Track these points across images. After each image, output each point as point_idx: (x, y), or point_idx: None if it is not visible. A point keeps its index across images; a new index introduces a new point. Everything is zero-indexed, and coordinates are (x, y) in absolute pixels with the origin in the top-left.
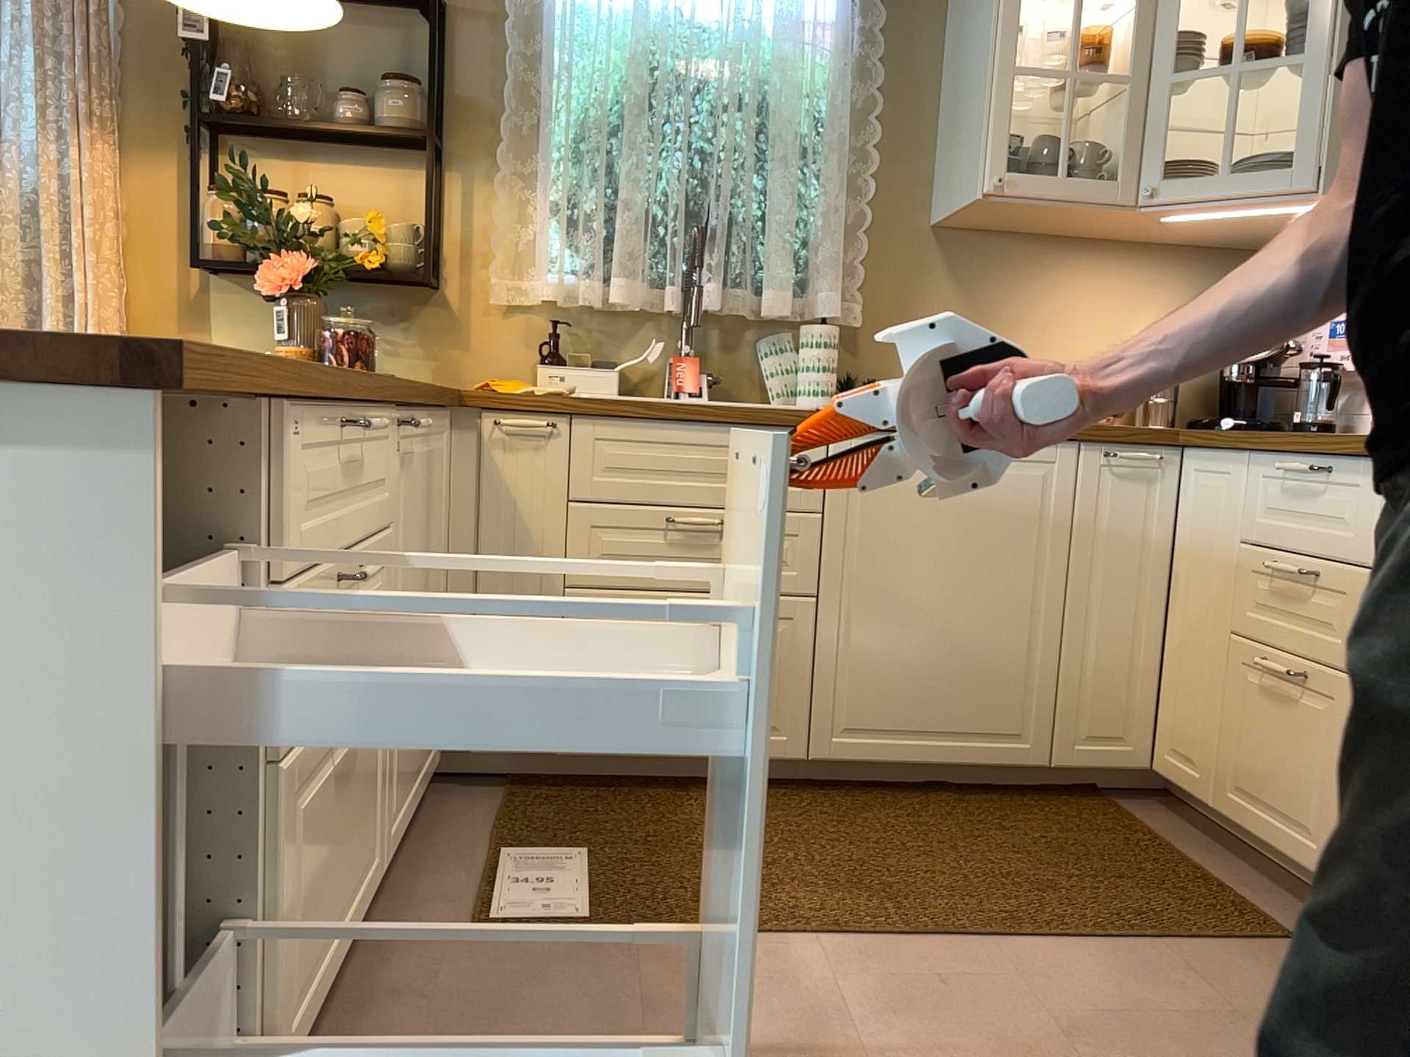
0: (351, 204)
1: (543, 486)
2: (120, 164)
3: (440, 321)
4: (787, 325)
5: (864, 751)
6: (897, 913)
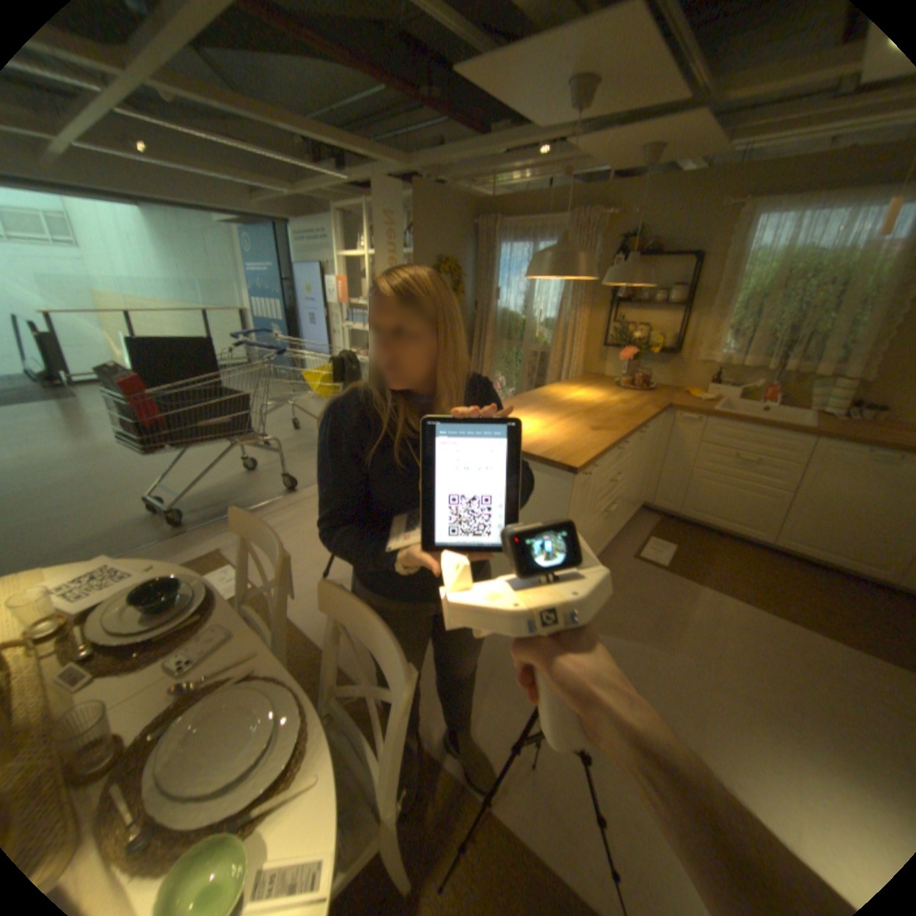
0: (653, 324)
1: (692, 436)
2: (587, 313)
3: (676, 363)
4: (831, 376)
5: (800, 549)
6: (774, 606)
